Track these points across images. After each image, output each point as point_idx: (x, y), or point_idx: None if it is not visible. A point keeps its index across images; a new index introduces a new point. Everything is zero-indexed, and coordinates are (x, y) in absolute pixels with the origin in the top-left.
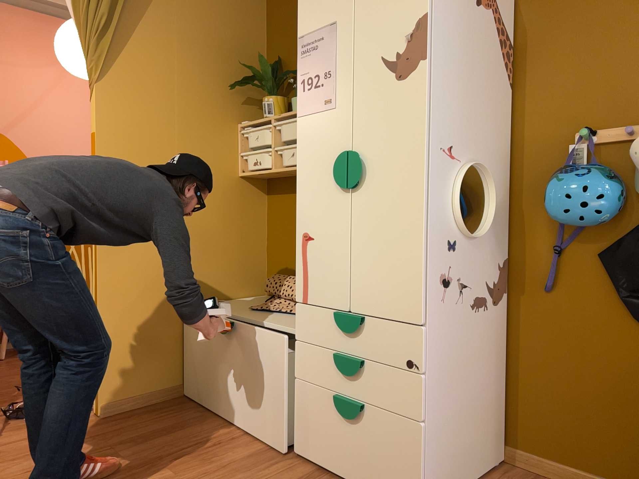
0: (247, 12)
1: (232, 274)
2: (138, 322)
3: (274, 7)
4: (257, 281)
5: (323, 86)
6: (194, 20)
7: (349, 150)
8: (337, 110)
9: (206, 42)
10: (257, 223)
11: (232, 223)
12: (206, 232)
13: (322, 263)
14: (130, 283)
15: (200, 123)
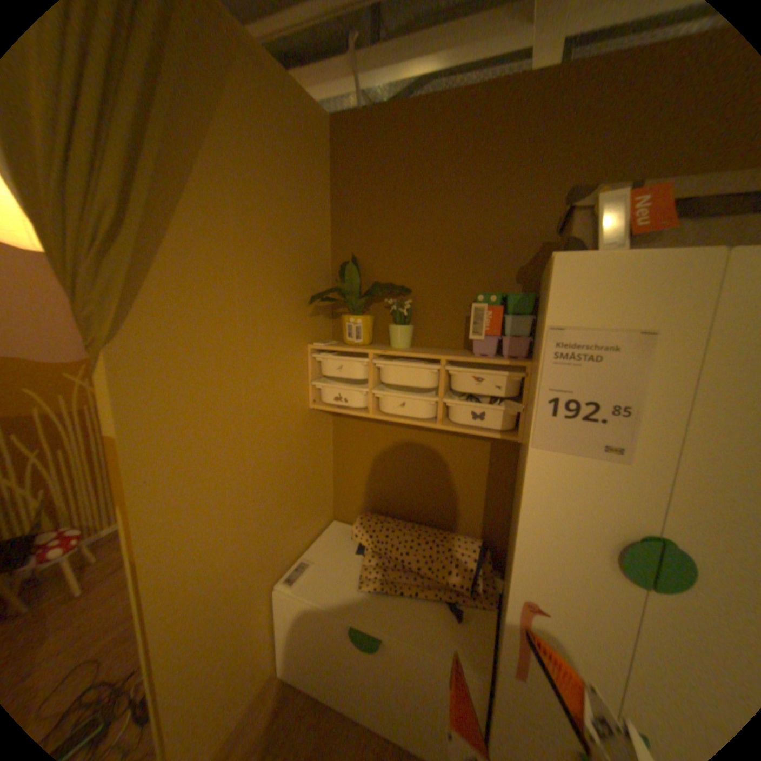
0: (313, 186)
1: (308, 520)
2: (216, 660)
3: (345, 182)
4: (327, 510)
5: (606, 423)
6: (254, 199)
7: (662, 540)
8: (635, 470)
9: (270, 235)
10: (326, 451)
11: (306, 465)
12: (282, 493)
13: (565, 650)
14: (201, 623)
15: (269, 358)
